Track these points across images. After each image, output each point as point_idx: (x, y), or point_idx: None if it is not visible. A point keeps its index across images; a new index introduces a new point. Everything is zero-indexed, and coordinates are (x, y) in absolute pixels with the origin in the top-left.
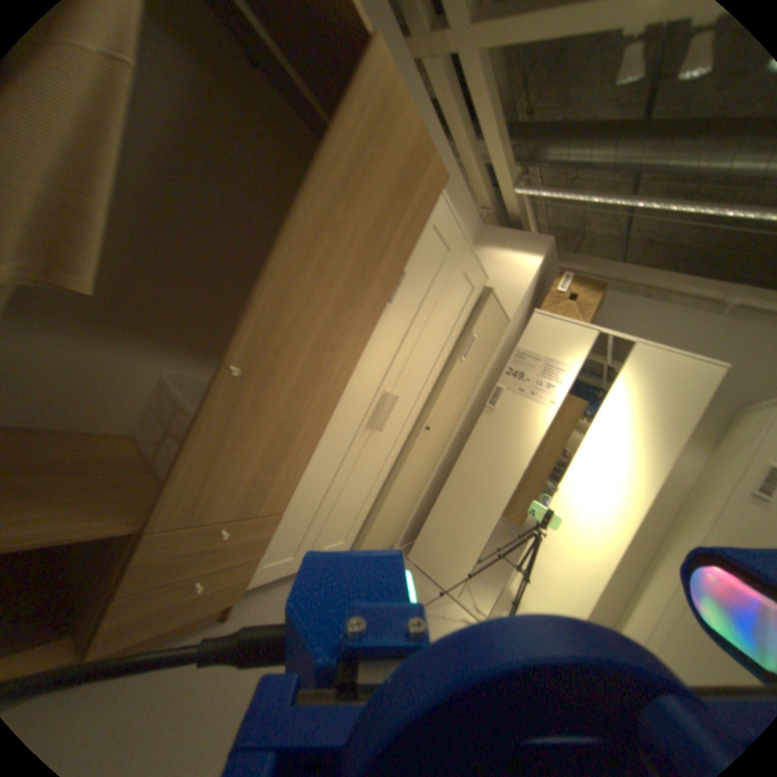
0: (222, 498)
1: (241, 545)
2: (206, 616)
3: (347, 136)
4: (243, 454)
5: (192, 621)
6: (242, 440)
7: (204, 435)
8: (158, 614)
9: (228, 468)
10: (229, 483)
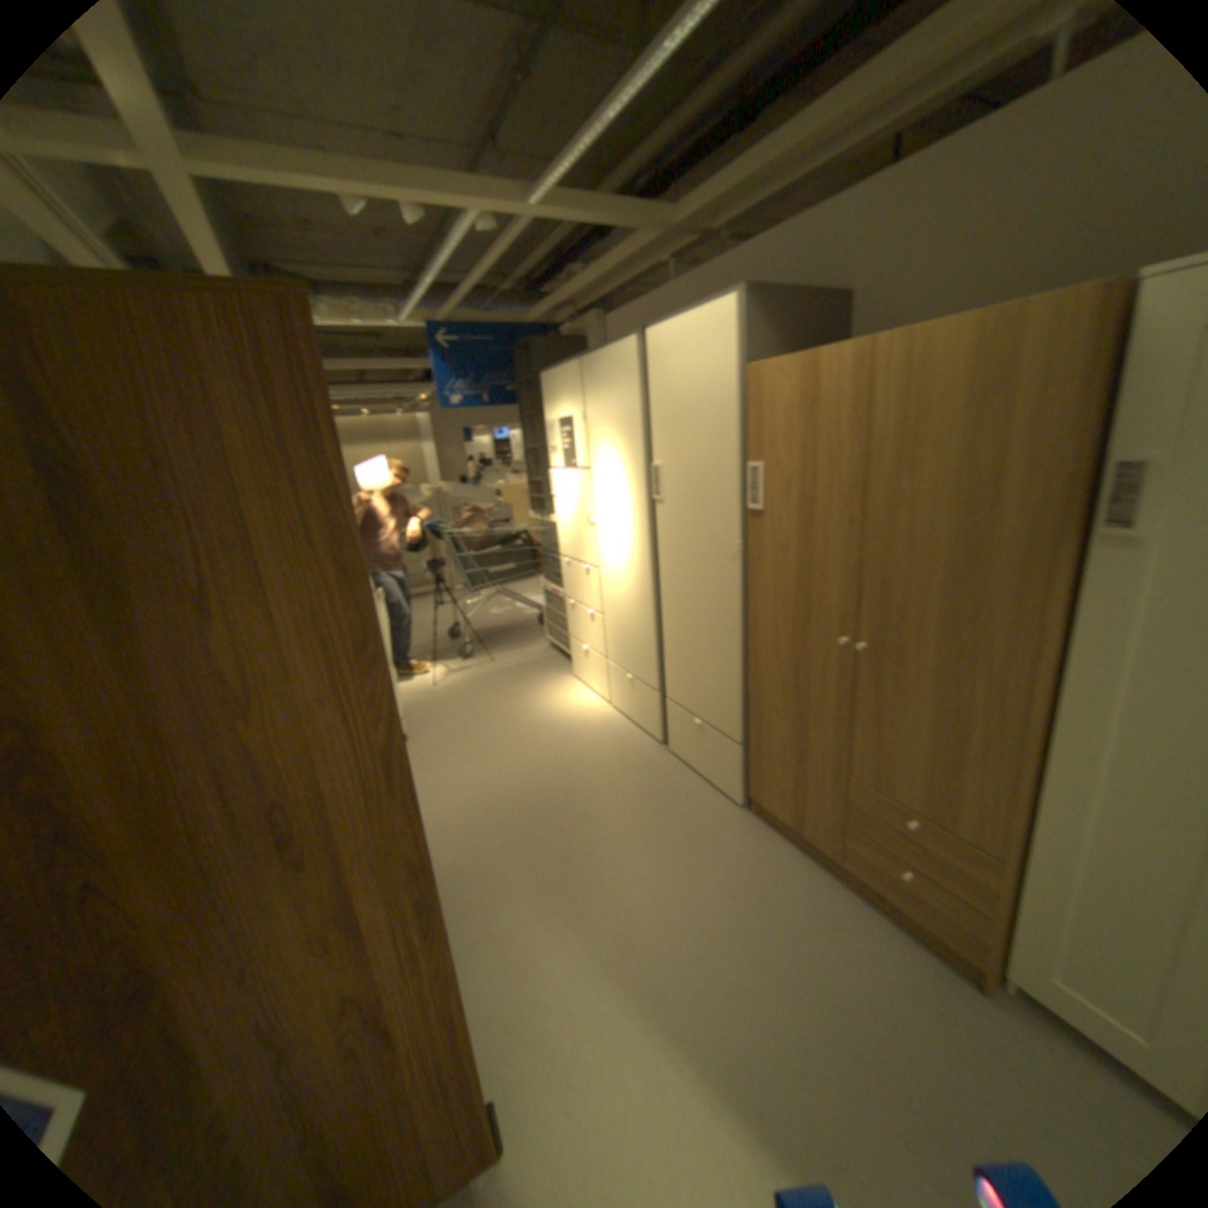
0: (900, 774)
1: (947, 859)
2: (938, 933)
3: (880, 425)
4: (904, 732)
5: (923, 922)
6: (897, 715)
7: (863, 699)
8: (884, 871)
9: (895, 742)
10: (902, 760)
